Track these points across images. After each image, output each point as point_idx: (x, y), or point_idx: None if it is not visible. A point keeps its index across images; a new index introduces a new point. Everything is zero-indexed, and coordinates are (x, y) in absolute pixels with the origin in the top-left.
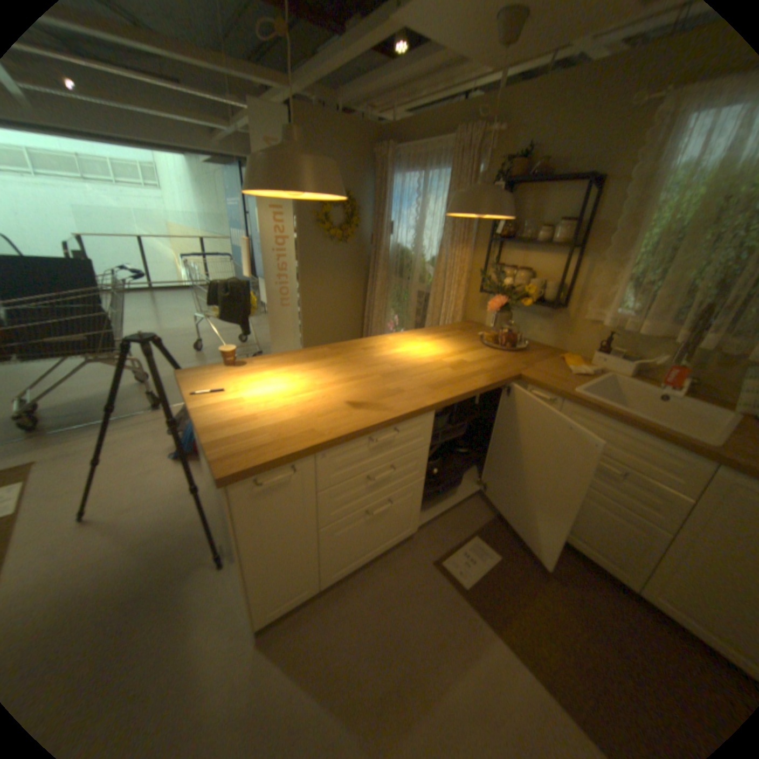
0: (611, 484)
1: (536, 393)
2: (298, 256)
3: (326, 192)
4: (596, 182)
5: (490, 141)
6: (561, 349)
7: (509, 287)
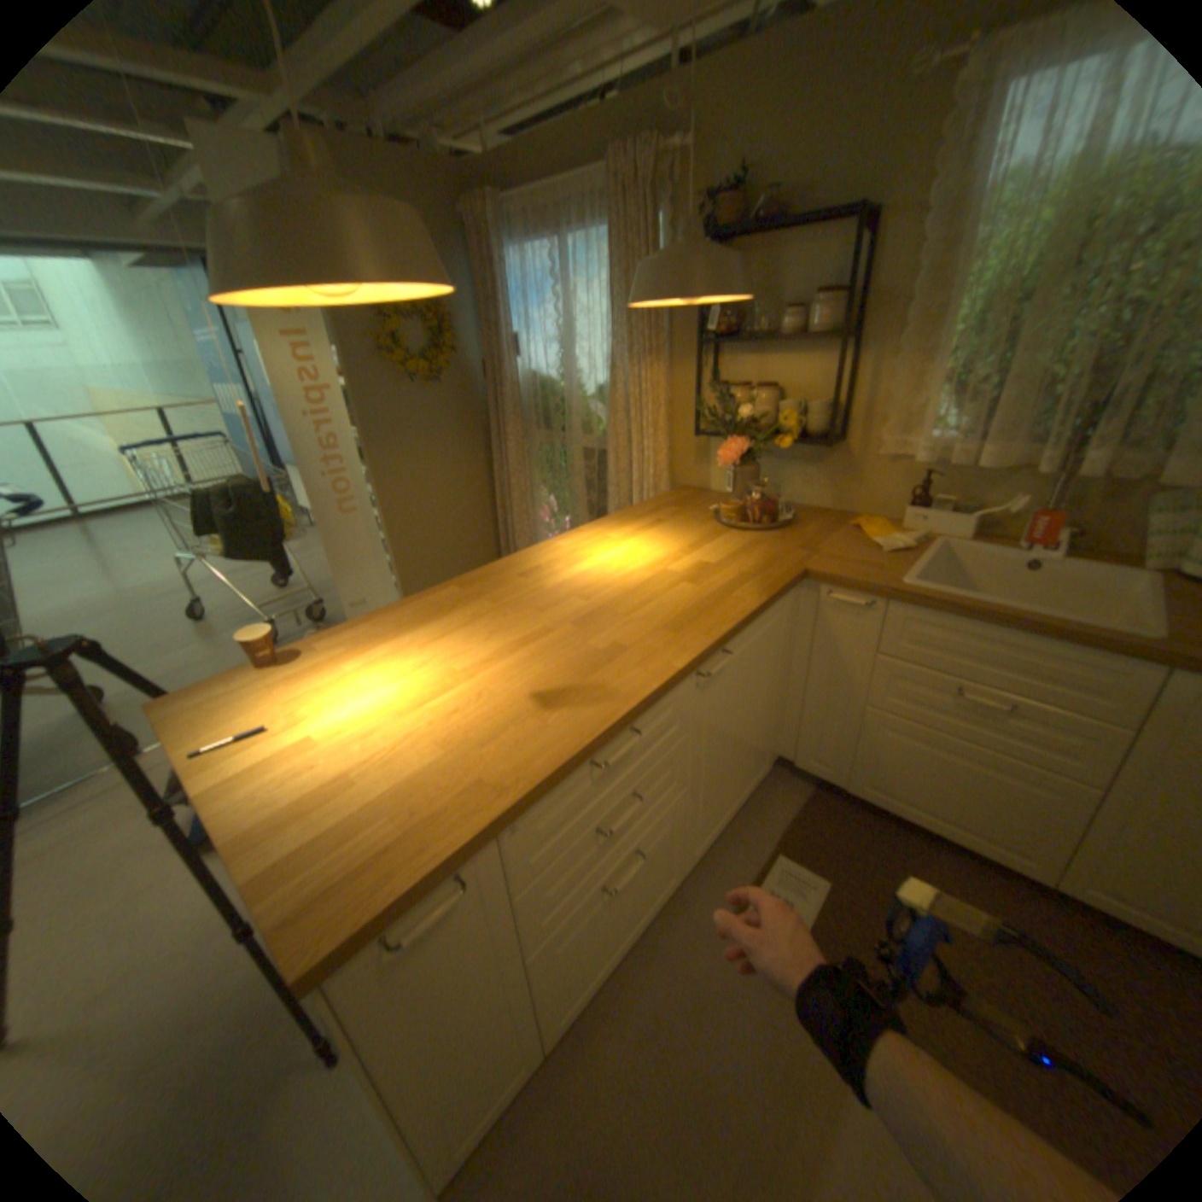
0: (989, 725)
1: (838, 598)
2: (357, 417)
3: (404, 282)
4: (864, 219)
5: (666, 169)
6: (846, 509)
7: (744, 420)
